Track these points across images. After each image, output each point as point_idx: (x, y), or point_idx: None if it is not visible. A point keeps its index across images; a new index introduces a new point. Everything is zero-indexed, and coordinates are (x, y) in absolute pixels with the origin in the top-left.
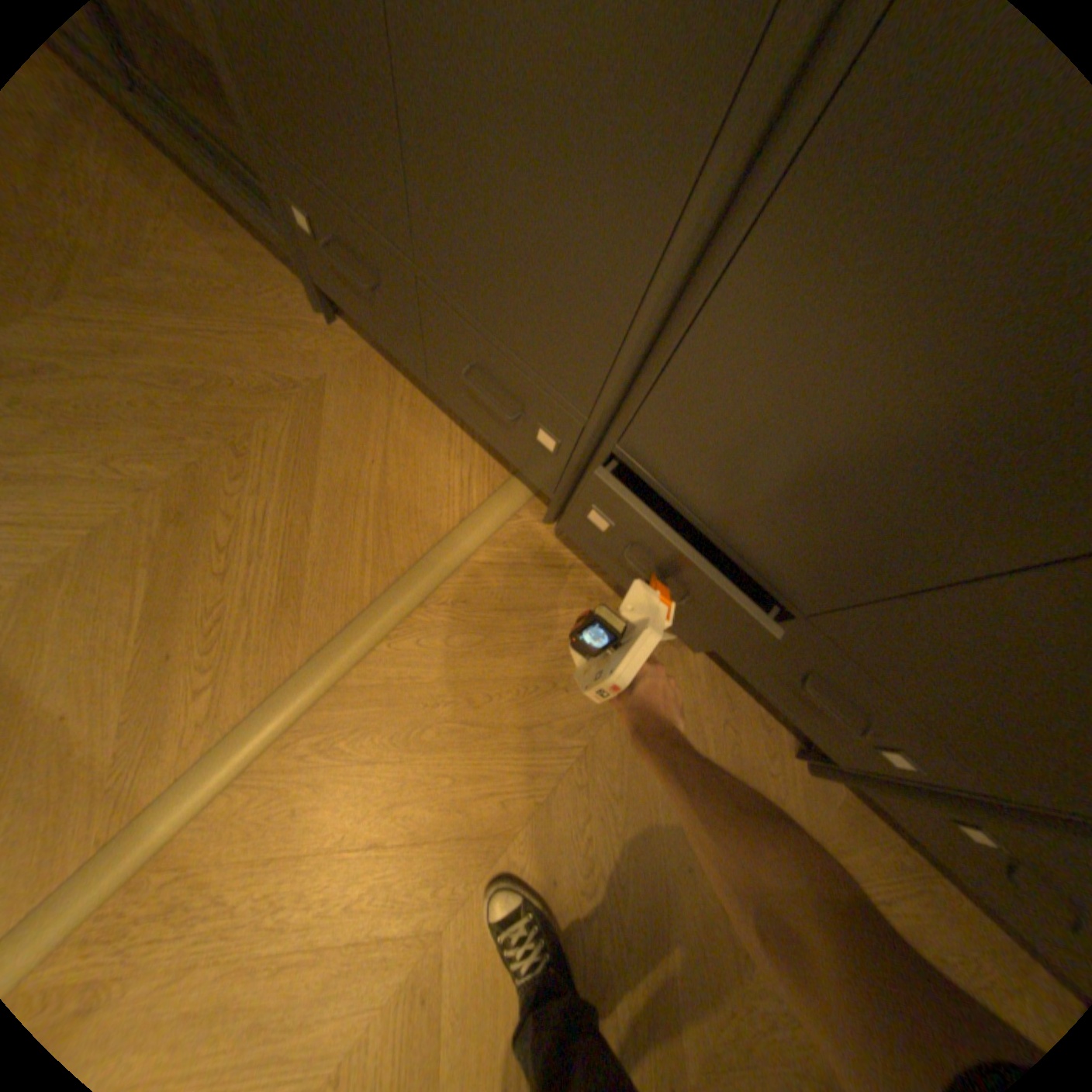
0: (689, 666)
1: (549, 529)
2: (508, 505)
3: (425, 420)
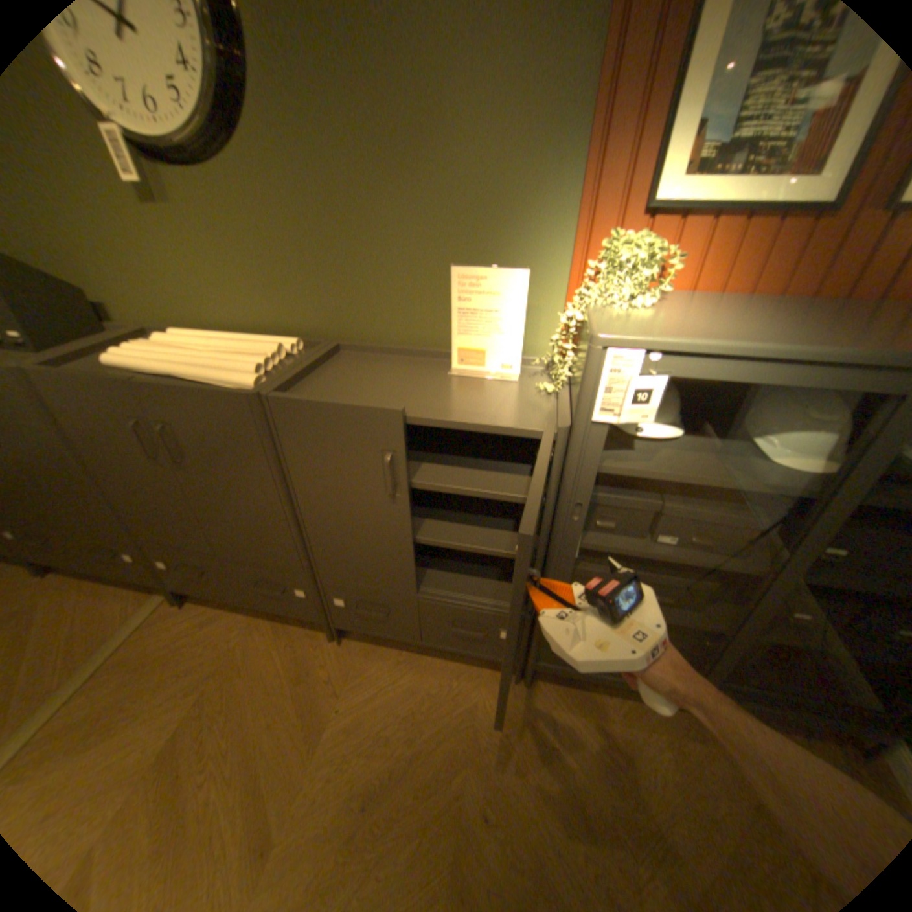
0: (260, 631)
1: (172, 608)
2: (147, 608)
3: (99, 595)
